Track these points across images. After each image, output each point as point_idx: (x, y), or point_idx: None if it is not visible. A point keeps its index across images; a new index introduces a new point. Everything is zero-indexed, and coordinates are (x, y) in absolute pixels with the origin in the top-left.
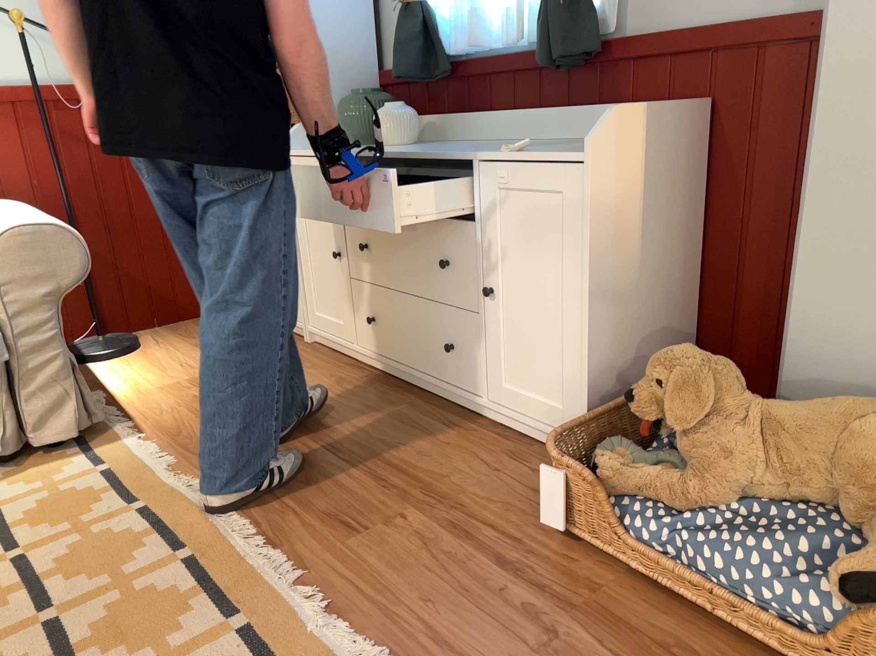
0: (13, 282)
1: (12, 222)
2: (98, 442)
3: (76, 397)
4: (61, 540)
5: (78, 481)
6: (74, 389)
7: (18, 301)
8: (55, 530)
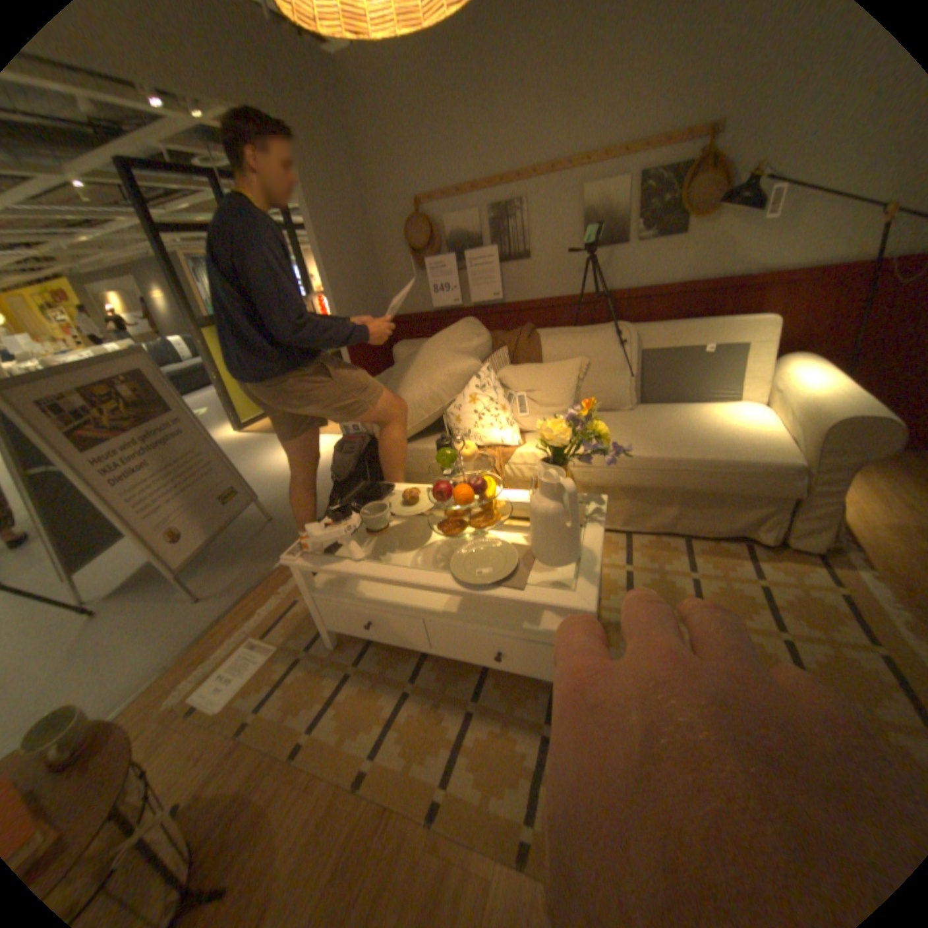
0: (830, 452)
1: (843, 406)
2: (833, 563)
3: (833, 532)
4: (817, 647)
5: (823, 596)
6: (835, 526)
7: (827, 464)
8: (811, 635)
